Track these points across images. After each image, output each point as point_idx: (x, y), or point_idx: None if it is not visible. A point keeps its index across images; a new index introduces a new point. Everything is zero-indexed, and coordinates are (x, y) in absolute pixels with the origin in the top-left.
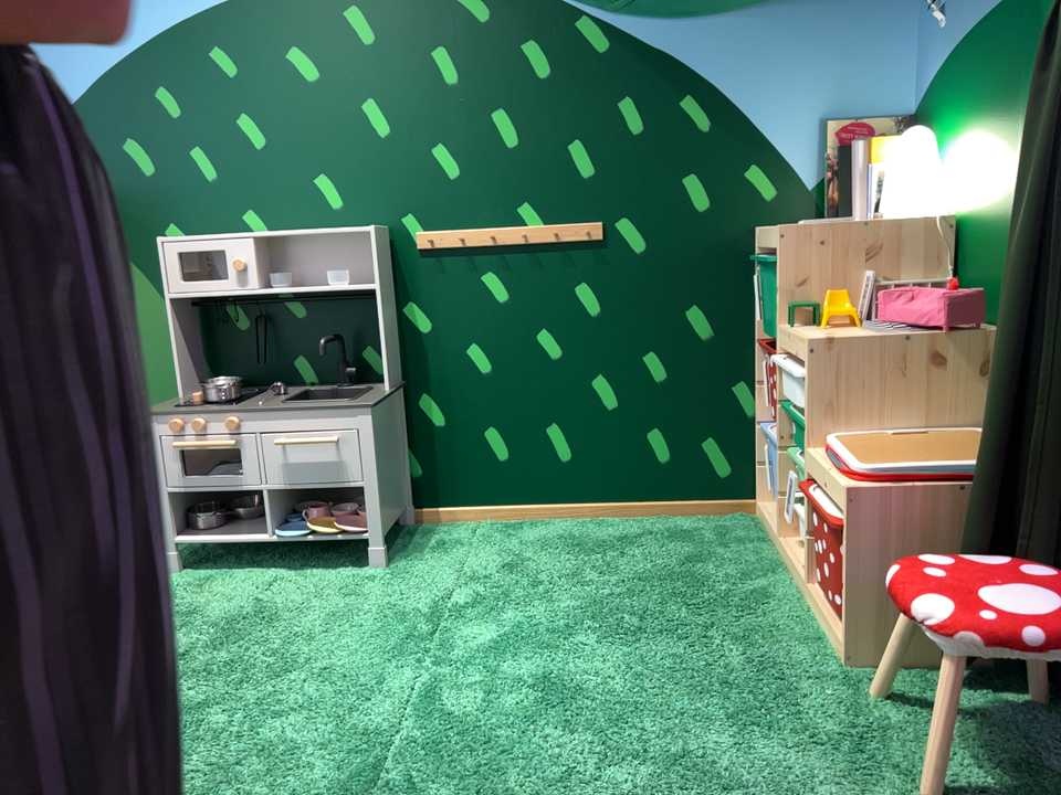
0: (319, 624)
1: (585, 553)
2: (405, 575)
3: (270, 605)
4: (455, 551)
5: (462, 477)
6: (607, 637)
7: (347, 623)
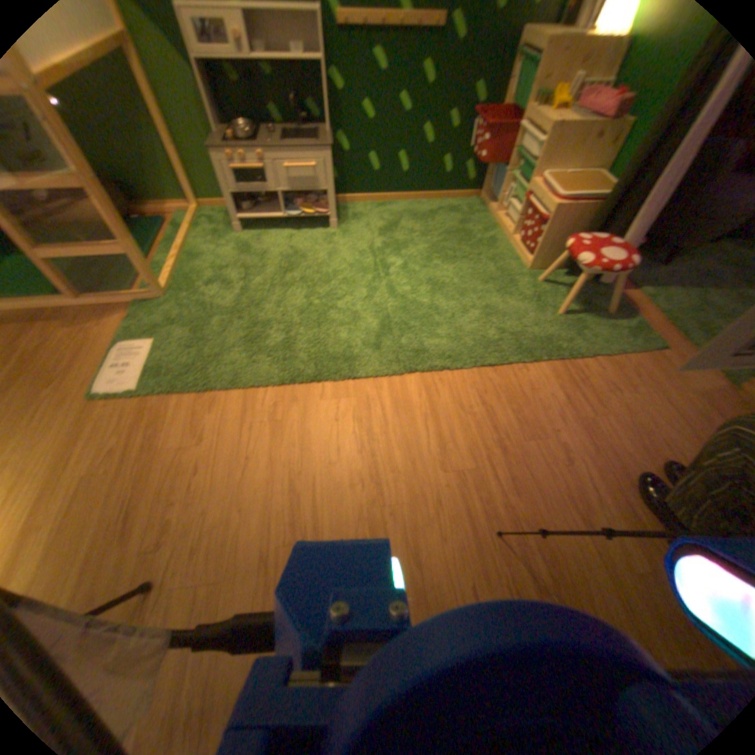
0: (323, 256)
1: (416, 218)
2: (345, 231)
3: (295, 248)
4: (360, 217)
5: (354, 178)
6: (440, 259)
7: (335, 256)
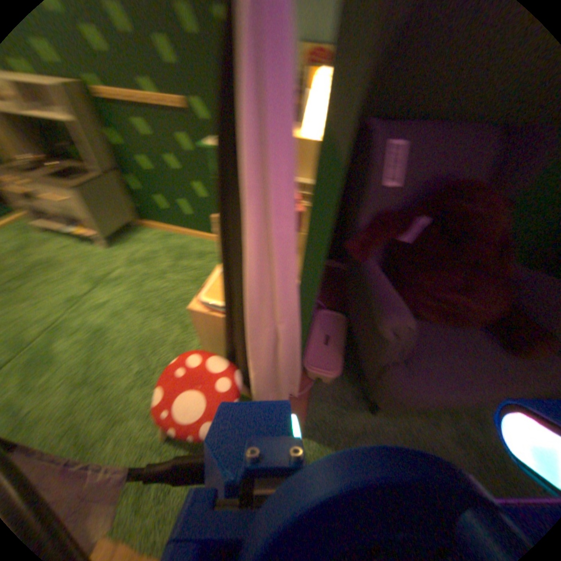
0: (56, 275)
1: (178, 258)
2: (107, 254)
3: (51, 260)
4: (136, 244)
5: (148, 211)
6: (140, 310)
7: (65, 277)
